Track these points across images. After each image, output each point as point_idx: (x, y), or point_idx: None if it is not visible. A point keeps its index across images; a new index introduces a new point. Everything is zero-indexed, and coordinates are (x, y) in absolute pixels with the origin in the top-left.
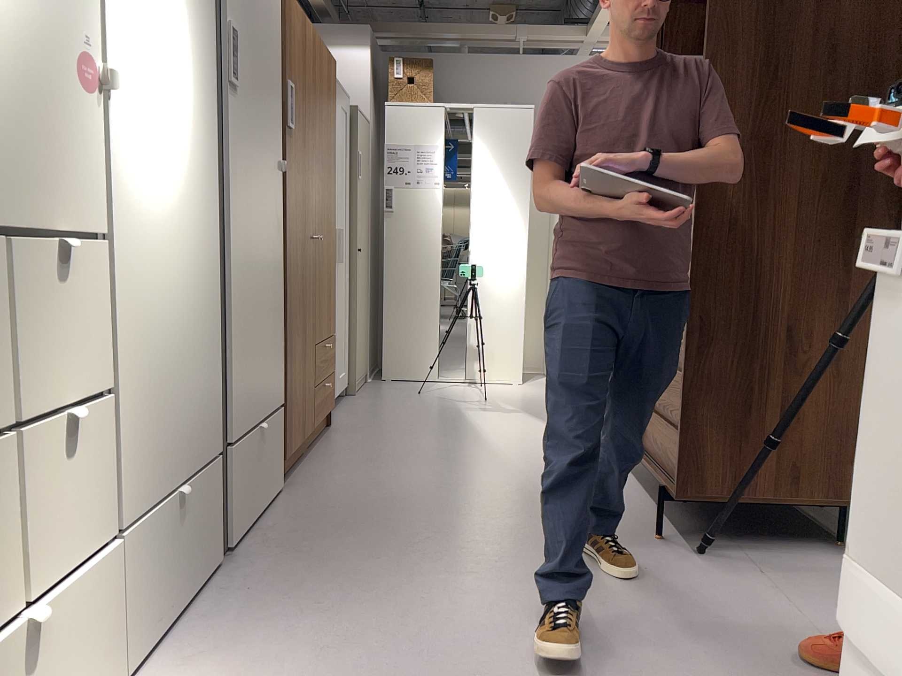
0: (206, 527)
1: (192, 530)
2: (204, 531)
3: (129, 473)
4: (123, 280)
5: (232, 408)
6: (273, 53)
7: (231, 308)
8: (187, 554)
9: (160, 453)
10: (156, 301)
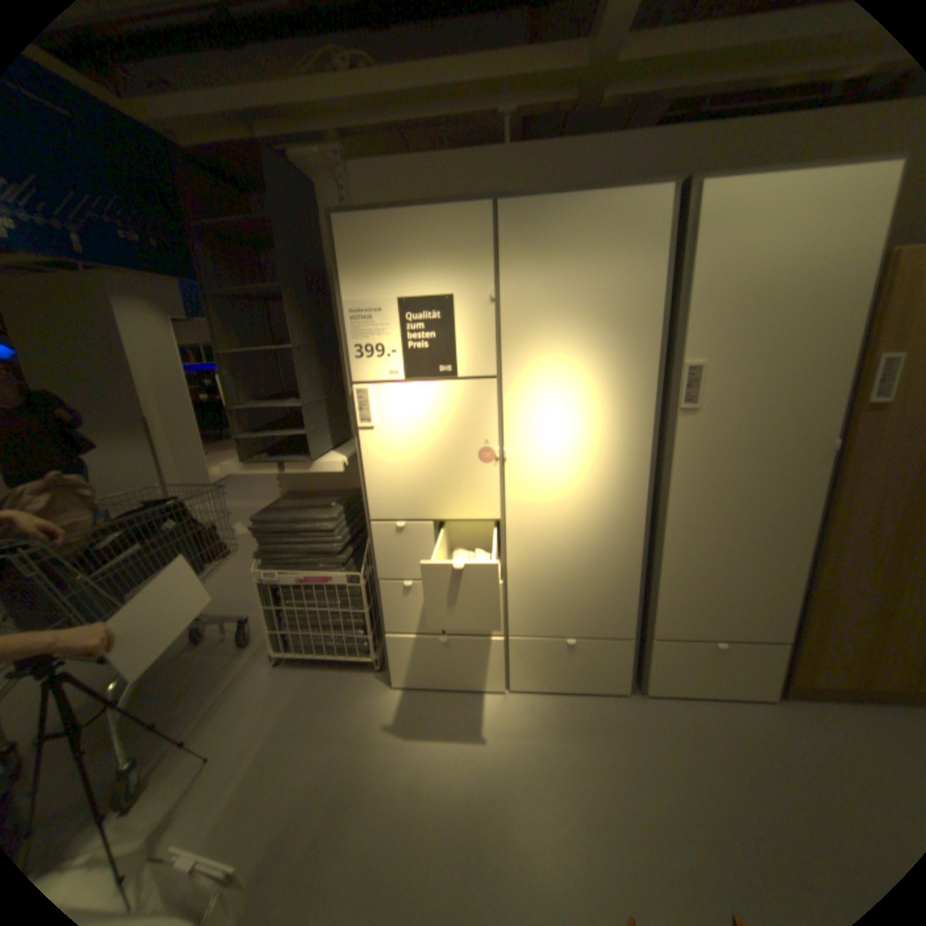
0: (608, 670)
1: (585, 663)
2: (603, 670)
3: (521, 617)
4: (519, 538)
5: (661, 620)
6: (828, 343)
7: (667, 560)
8: (578, 672)
9: (553, 617)
10: (553, 549)
